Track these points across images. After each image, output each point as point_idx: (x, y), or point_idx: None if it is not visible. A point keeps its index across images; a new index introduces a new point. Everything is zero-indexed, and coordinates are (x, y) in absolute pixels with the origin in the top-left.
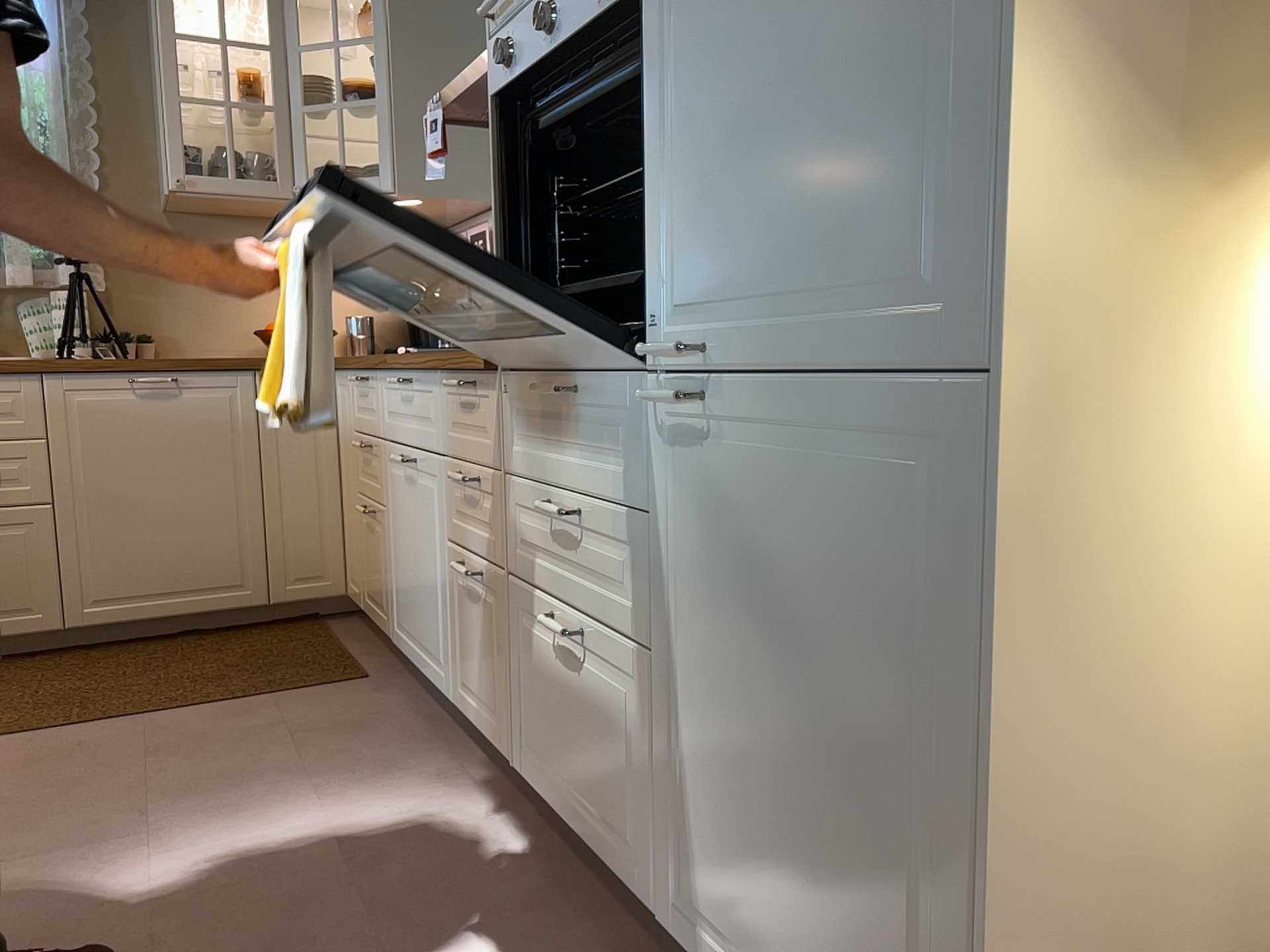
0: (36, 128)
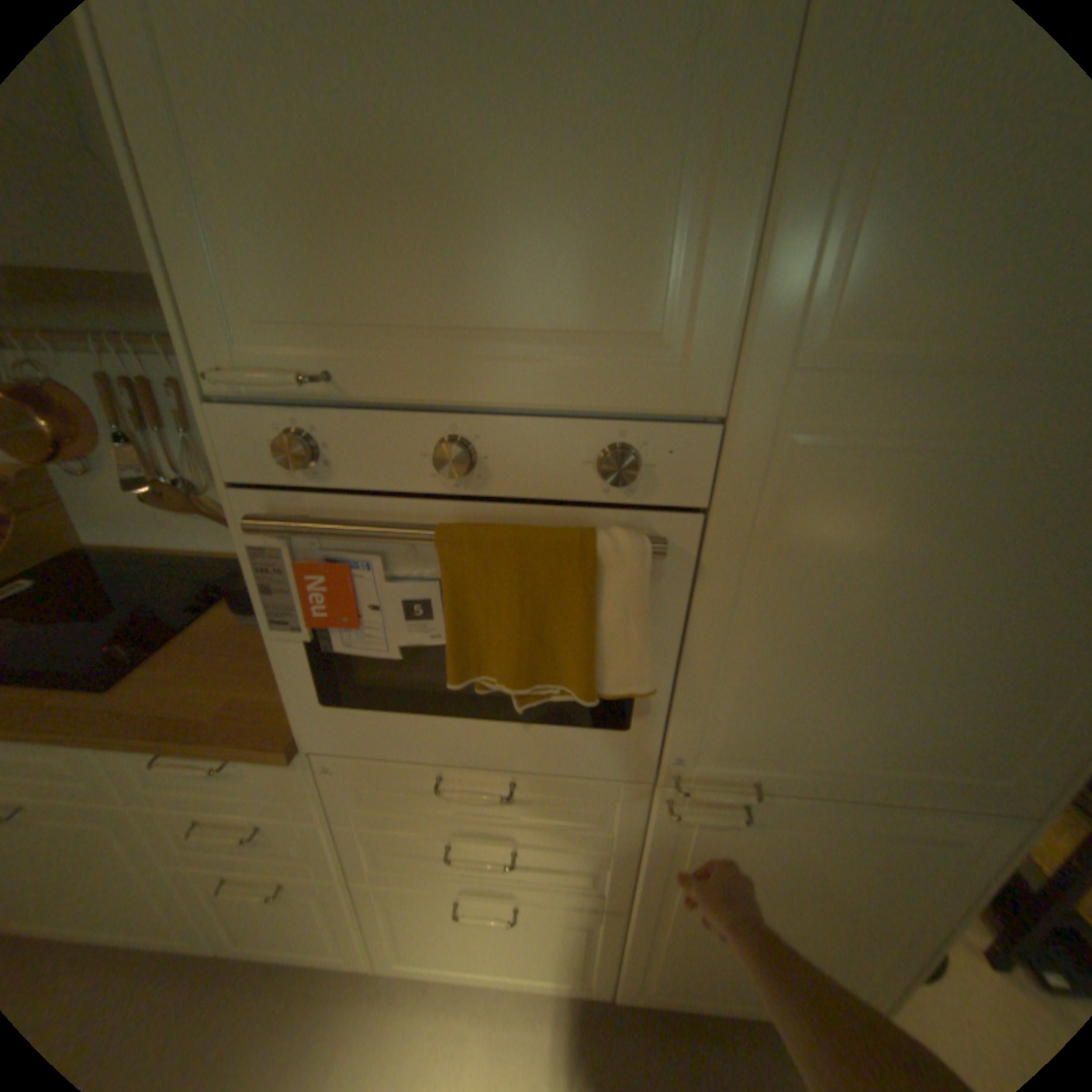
0: None
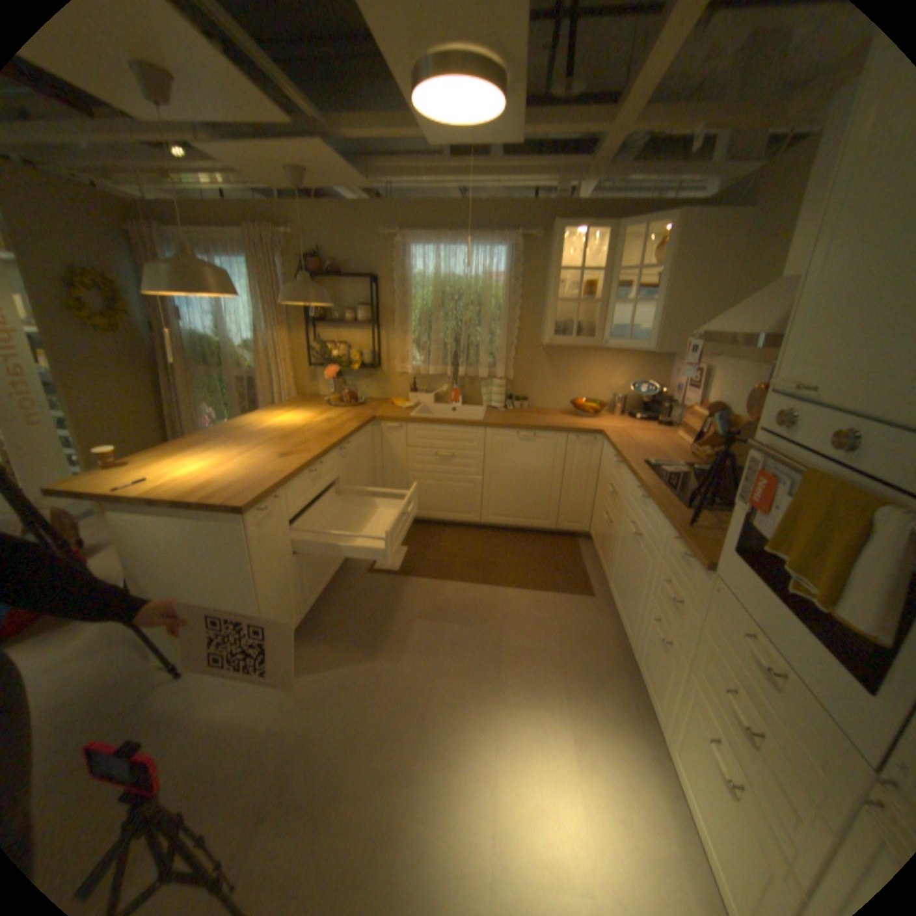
0: (496, 310)
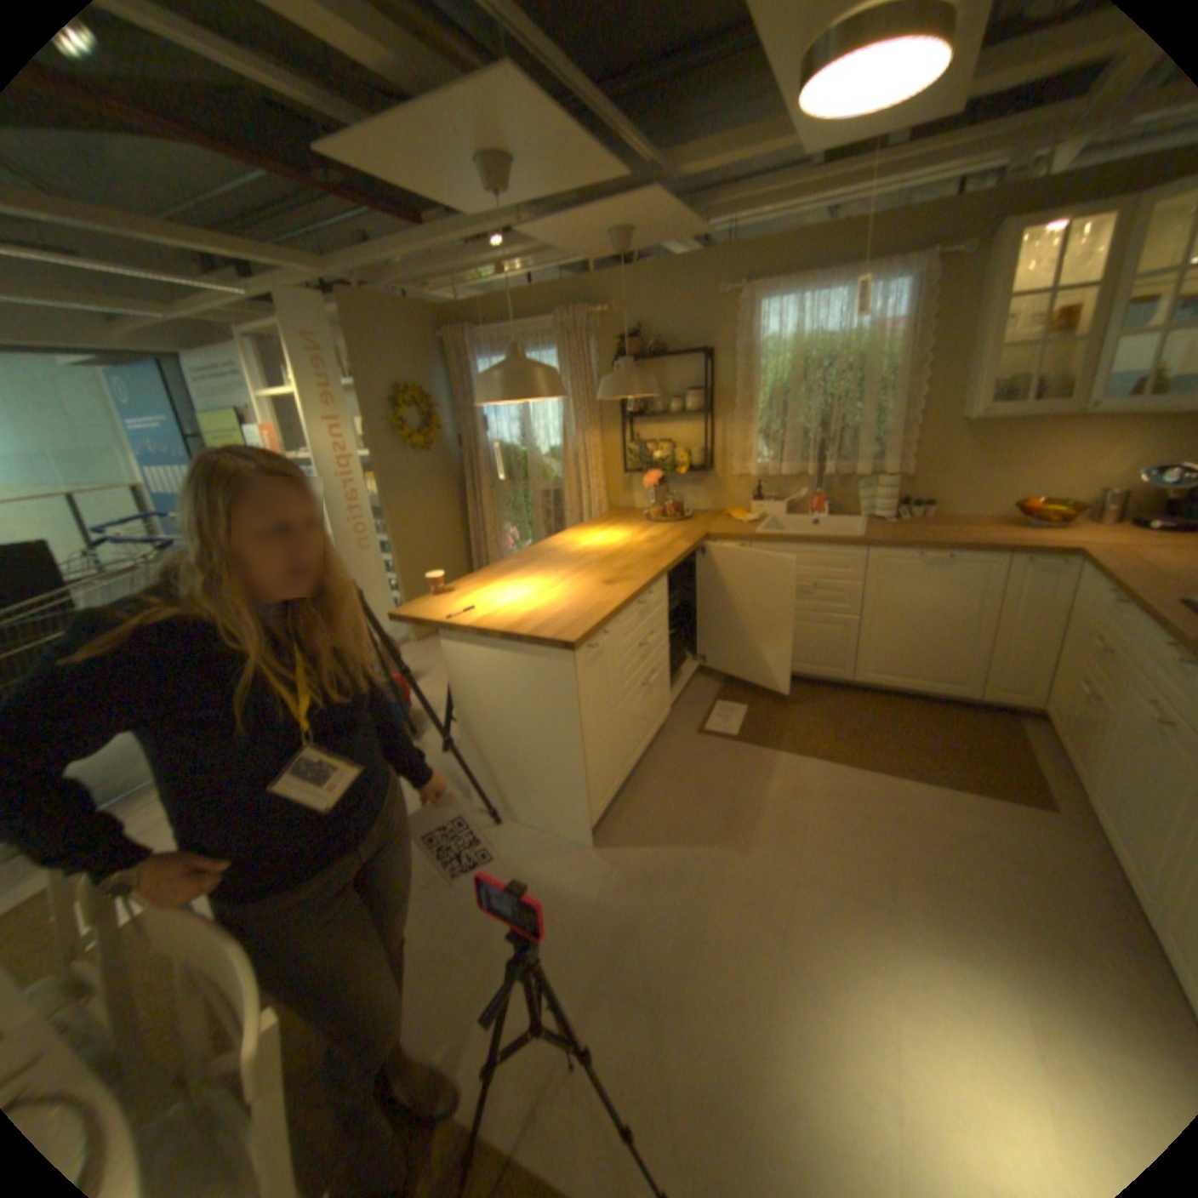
0: (889, 373)
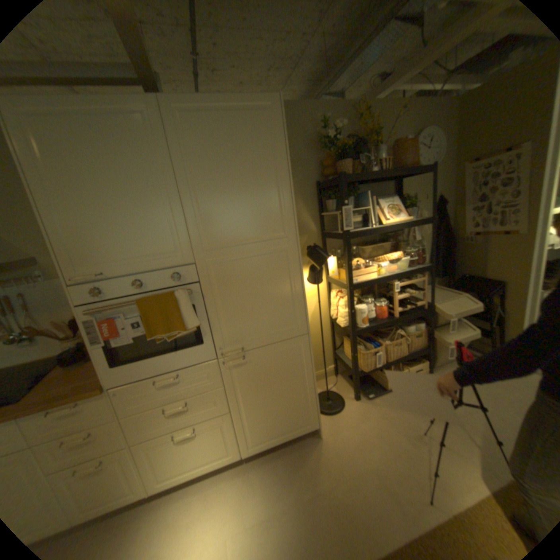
0: None
